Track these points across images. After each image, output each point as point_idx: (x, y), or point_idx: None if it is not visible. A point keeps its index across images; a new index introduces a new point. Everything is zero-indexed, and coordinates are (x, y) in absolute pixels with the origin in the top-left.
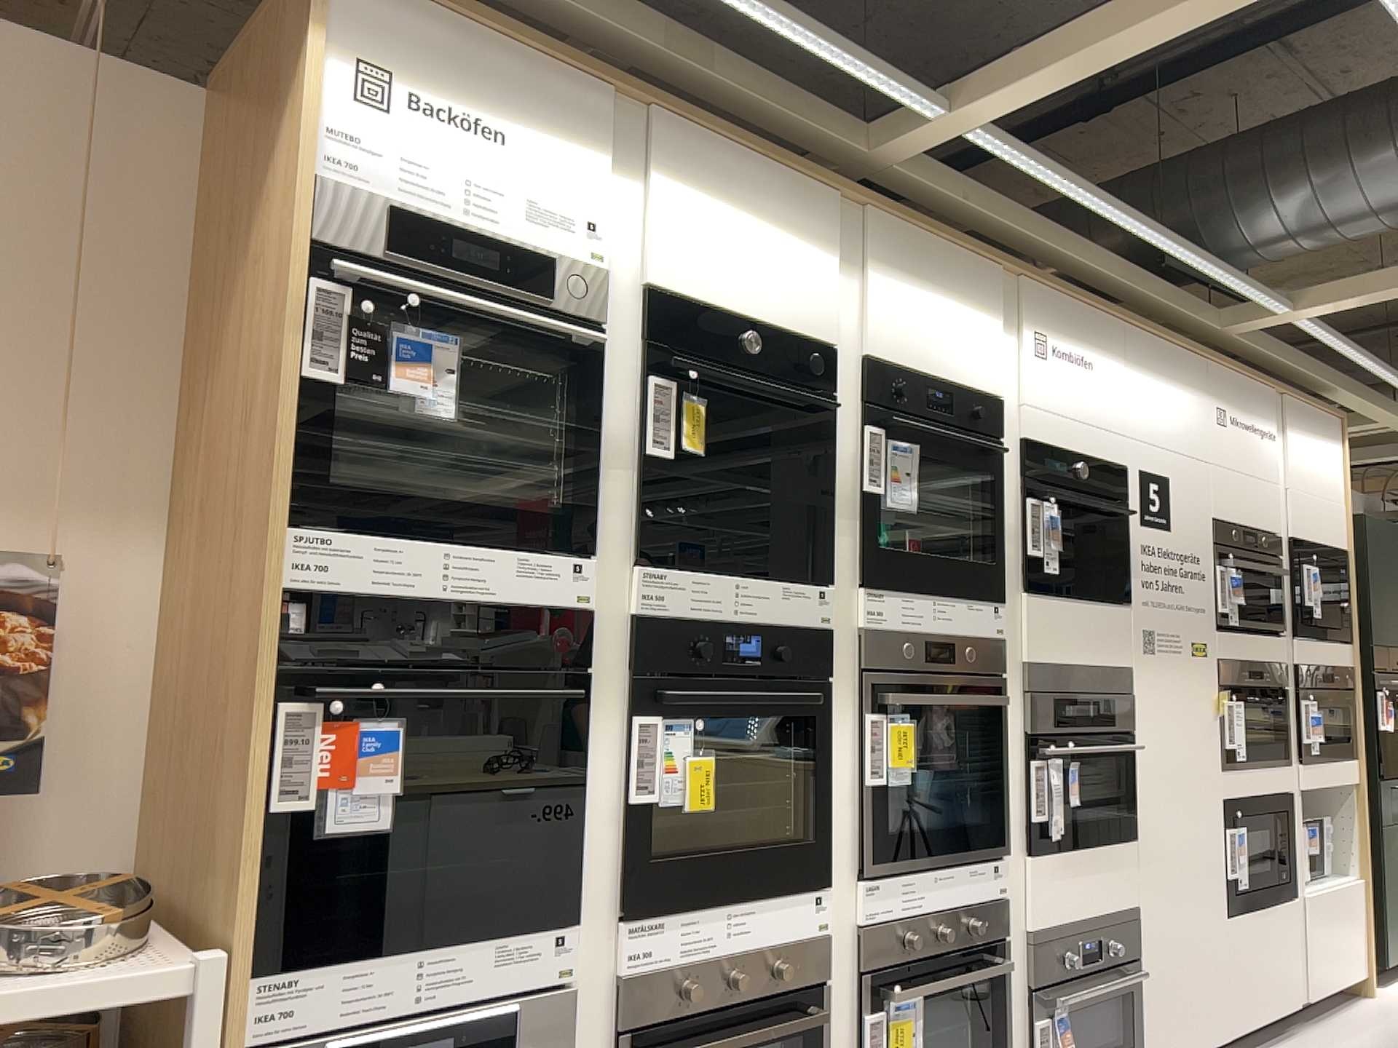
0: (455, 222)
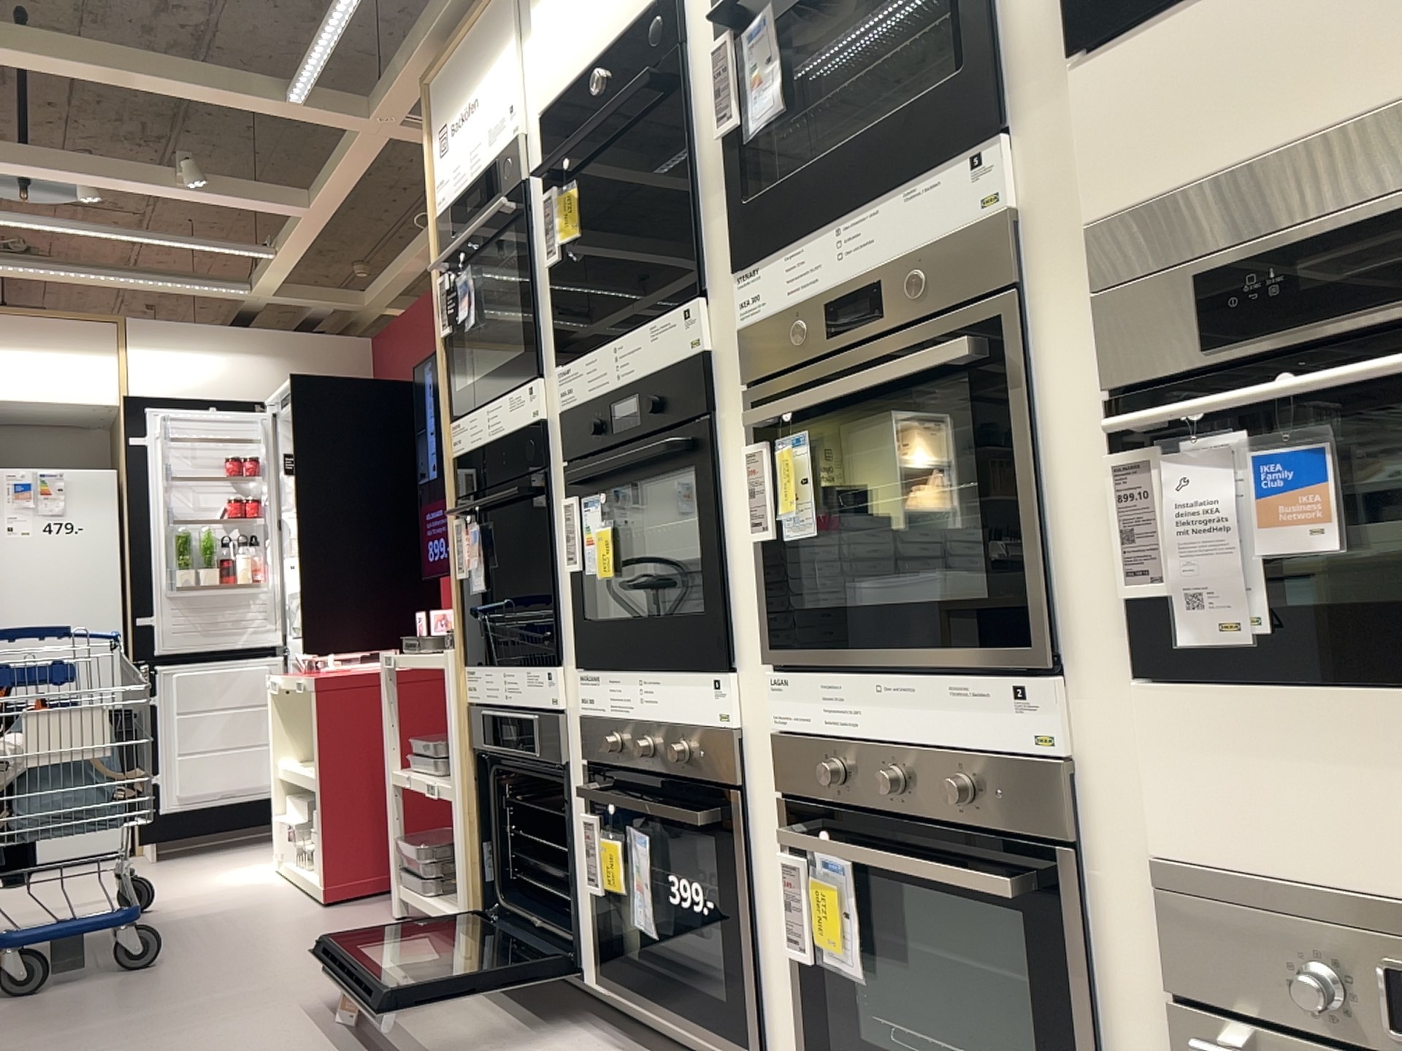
0: (464, 188)
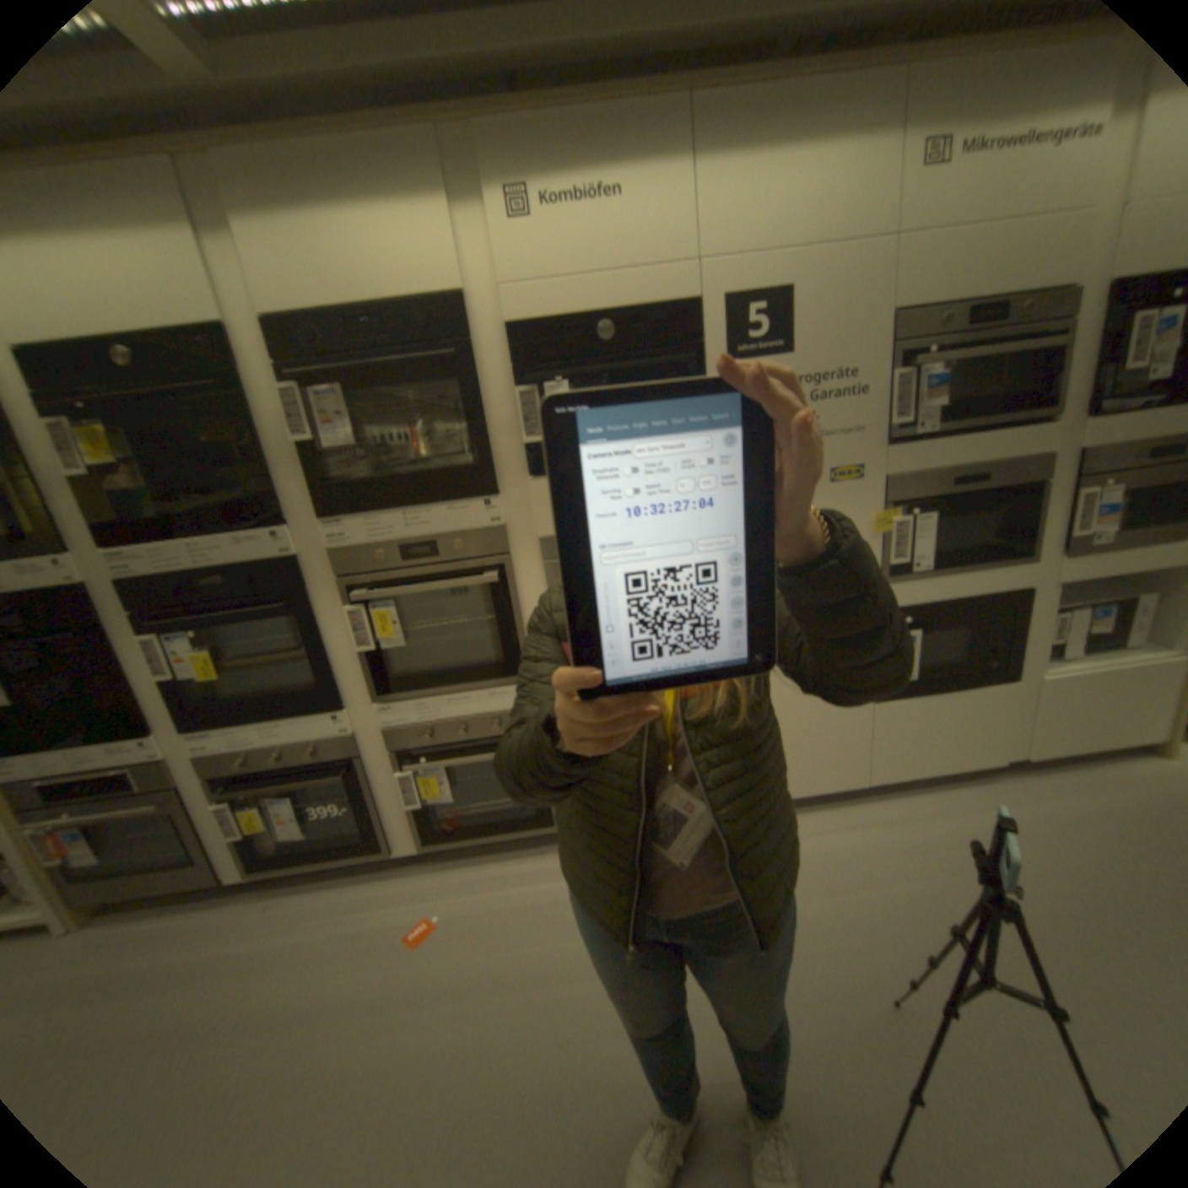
0: None
